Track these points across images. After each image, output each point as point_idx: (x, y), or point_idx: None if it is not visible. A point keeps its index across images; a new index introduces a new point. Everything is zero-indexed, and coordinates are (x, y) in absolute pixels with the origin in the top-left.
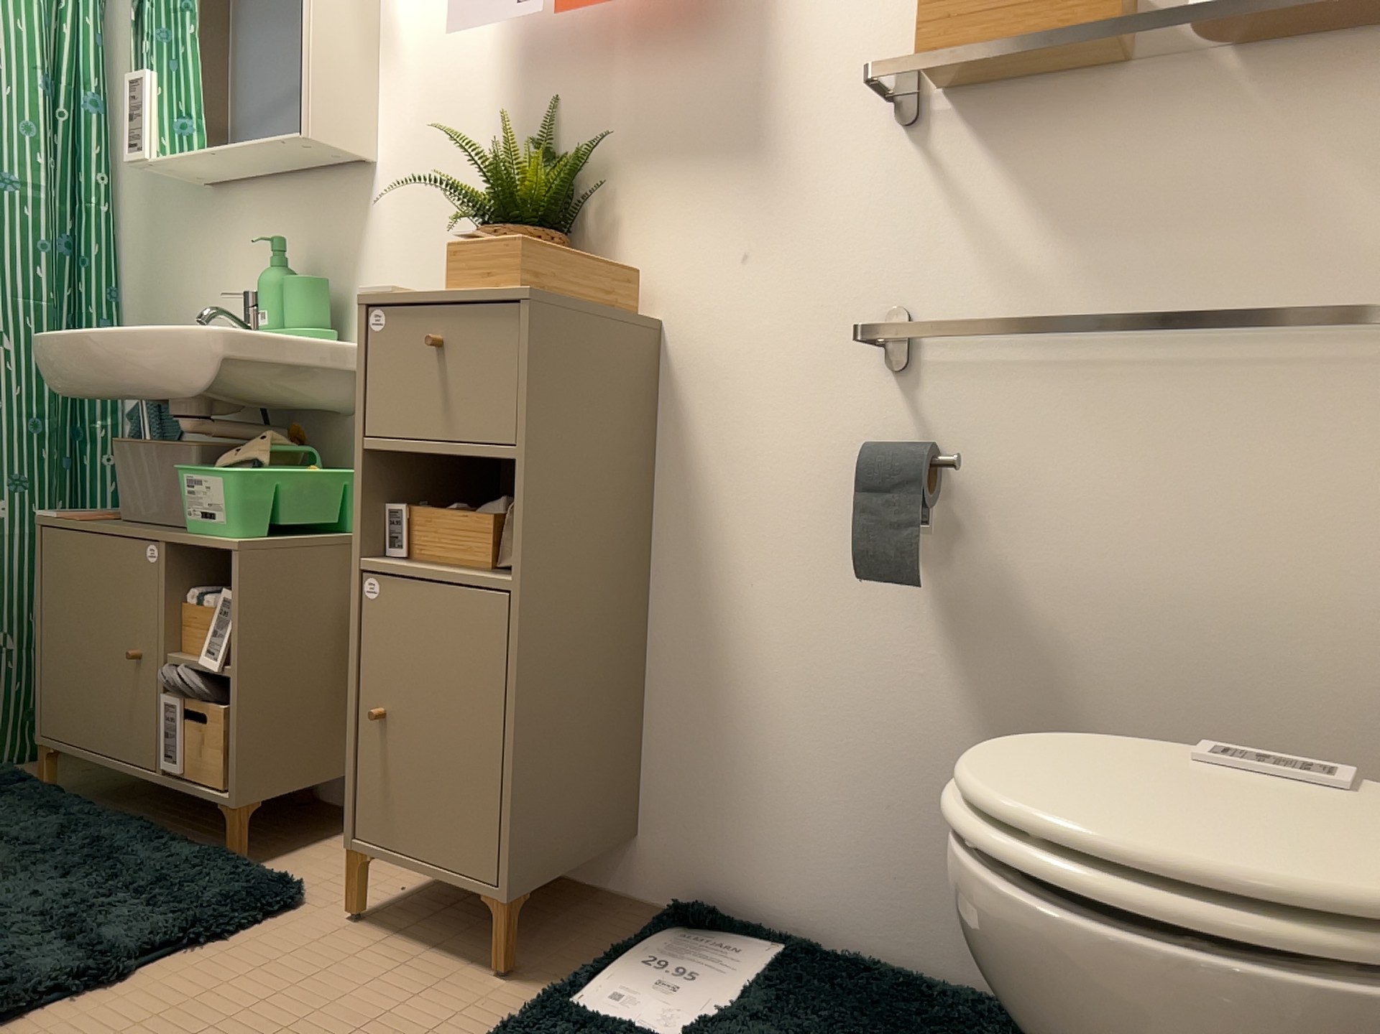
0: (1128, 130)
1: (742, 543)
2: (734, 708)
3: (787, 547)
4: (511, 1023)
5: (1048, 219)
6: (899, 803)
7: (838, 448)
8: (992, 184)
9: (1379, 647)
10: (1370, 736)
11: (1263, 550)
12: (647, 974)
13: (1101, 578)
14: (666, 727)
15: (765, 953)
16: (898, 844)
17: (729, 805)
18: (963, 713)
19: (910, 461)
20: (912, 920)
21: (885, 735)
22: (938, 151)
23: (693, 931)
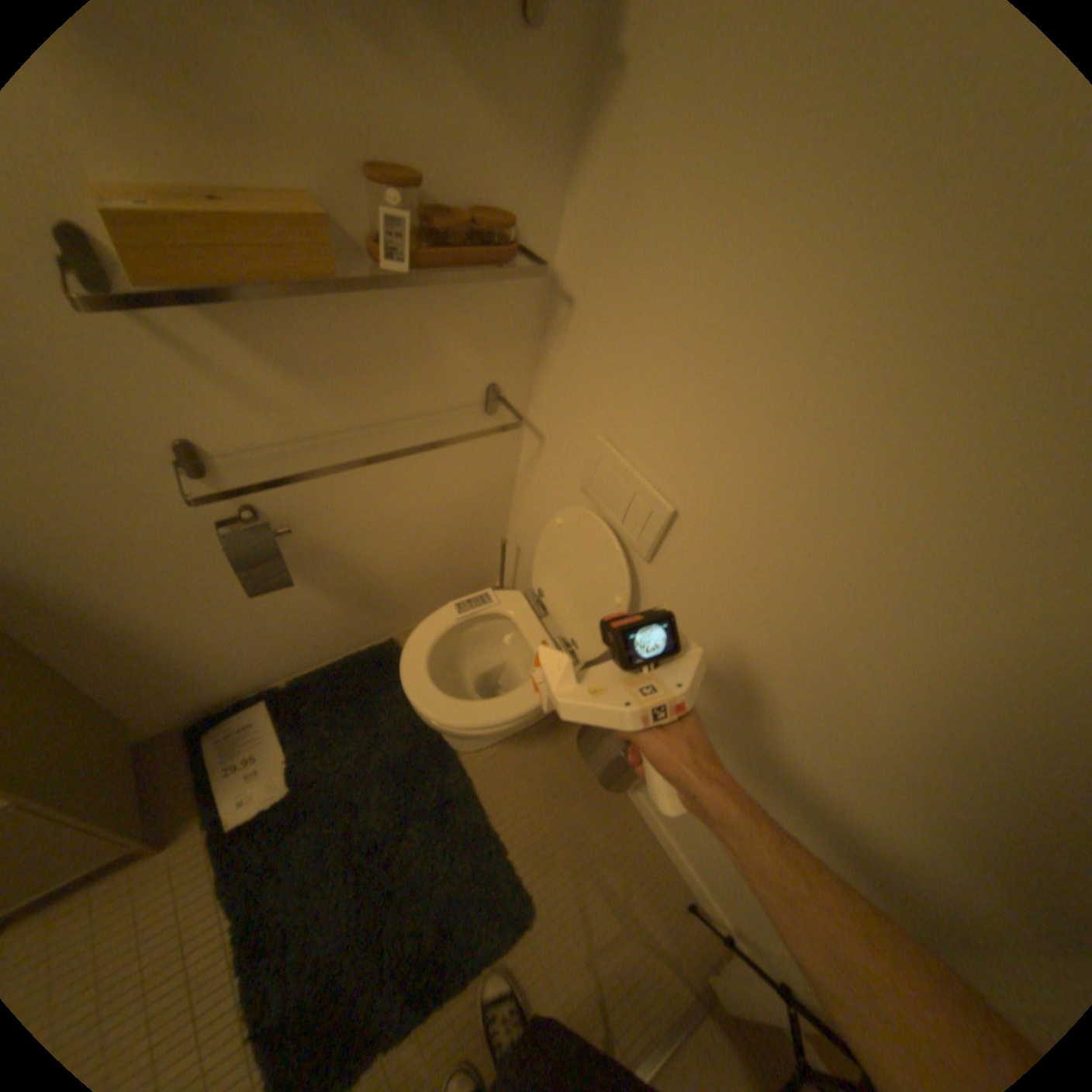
0: (326, 304)
1: (114, 598)
2: (164, 656)
3: (158, 585)
4: (202, 862)
5: (282, 366)
6: (290, 631)
7: (170, 527)
8: (226, 343)
9: (464, 506)
10: (463, 529)
11: (426, 492)
12: (233, 780)
13: (362, 524)
14: (113, 687)
15: (260, 714)
16: (295, 641)
17: (188, 683)
18: (310, 592)
19: (266, 546)
20: (311, 654)
21: (271, 618)
22: (157, 316)
23: (209, 731)
